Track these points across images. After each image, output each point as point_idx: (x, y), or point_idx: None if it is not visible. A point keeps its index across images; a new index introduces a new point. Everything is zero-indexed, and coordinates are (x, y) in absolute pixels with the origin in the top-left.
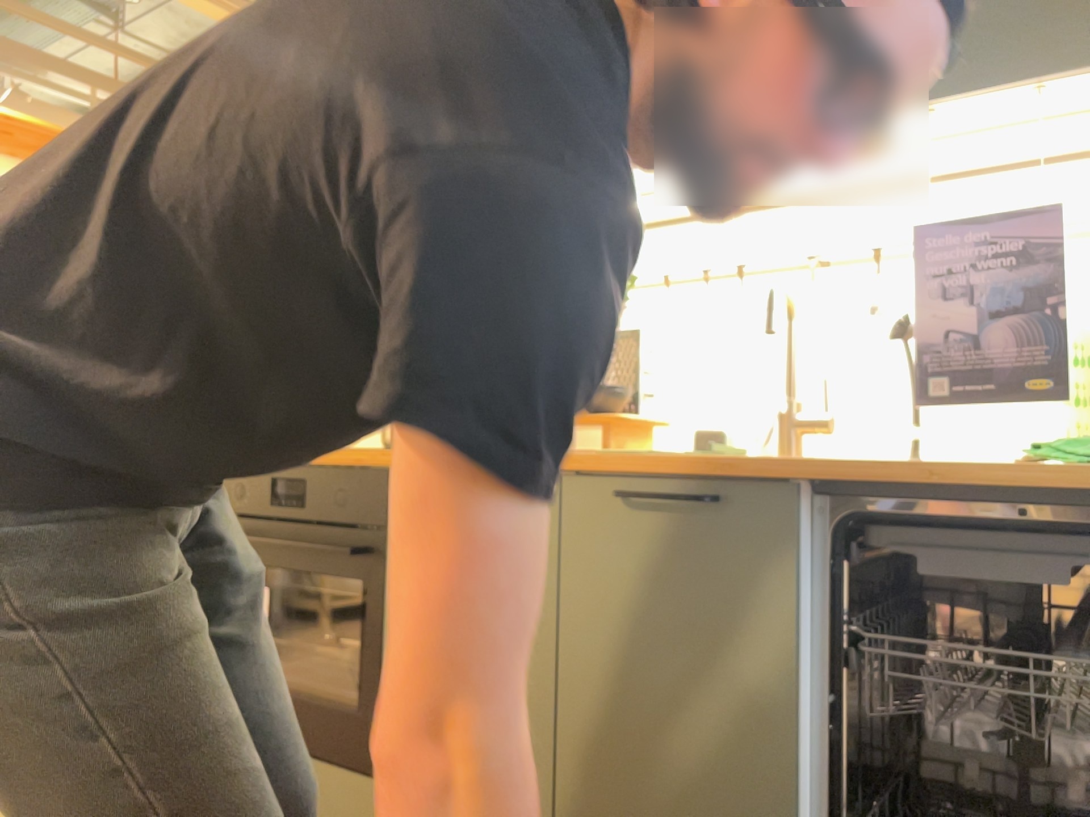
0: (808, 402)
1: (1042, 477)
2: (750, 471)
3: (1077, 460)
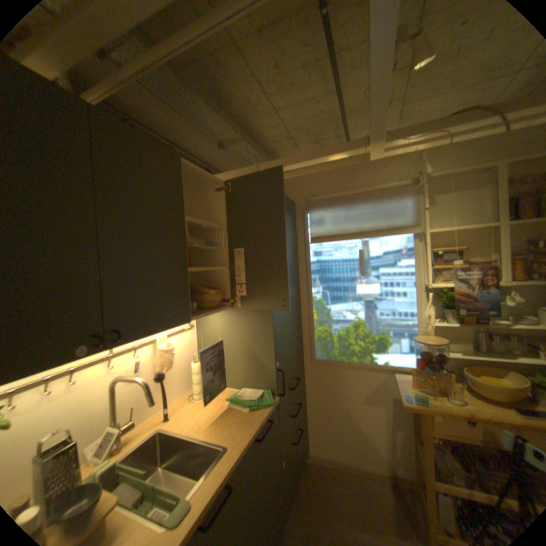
0: (117, 421)
1: (269, 416)
2: (234, 467)
3: (263, 407)
